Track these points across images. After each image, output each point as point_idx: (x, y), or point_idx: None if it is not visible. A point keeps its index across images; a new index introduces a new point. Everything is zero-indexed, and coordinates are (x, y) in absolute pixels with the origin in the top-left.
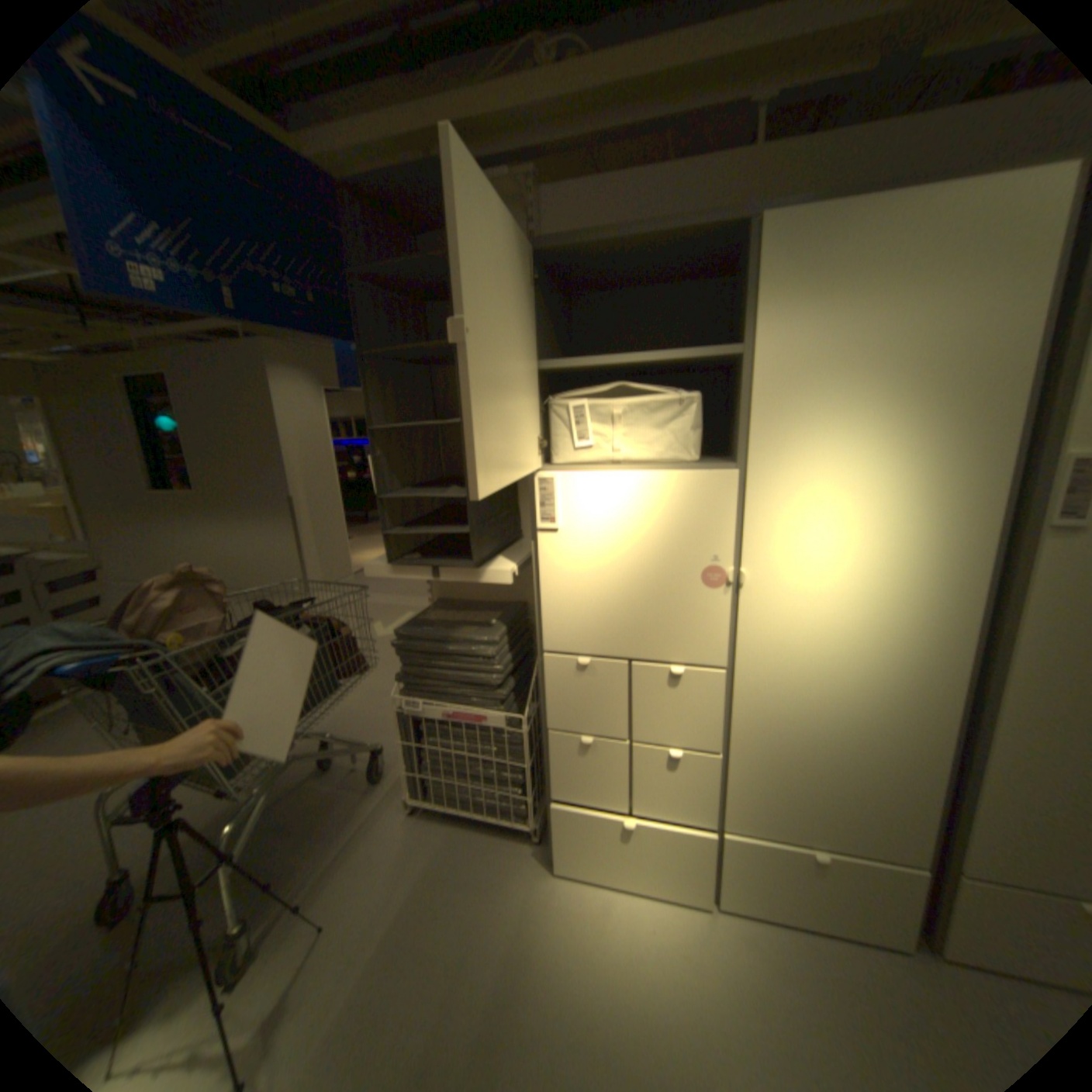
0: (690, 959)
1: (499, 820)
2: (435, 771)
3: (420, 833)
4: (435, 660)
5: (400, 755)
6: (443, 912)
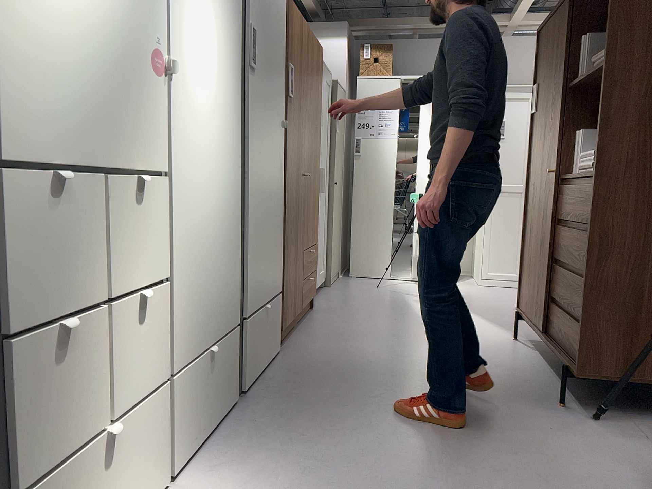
0: None
1: None
2: None
3: None
4: None
5: None
6: None
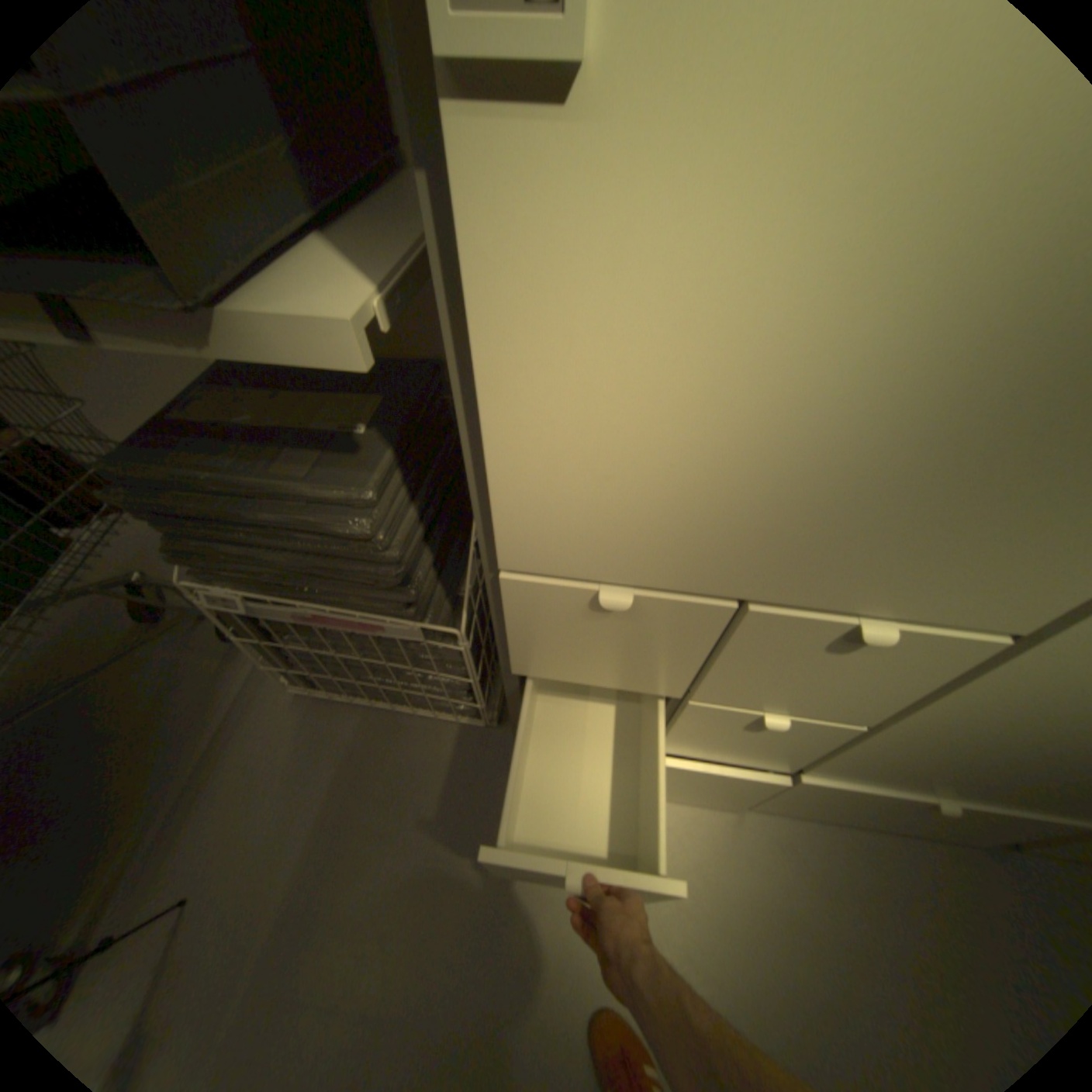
0: (712, 880)
1: (436, 711)
2: (316, 665)
3: (320, 718)
4: (232, 530)
5: (245, 649)
6: (368, 846)
